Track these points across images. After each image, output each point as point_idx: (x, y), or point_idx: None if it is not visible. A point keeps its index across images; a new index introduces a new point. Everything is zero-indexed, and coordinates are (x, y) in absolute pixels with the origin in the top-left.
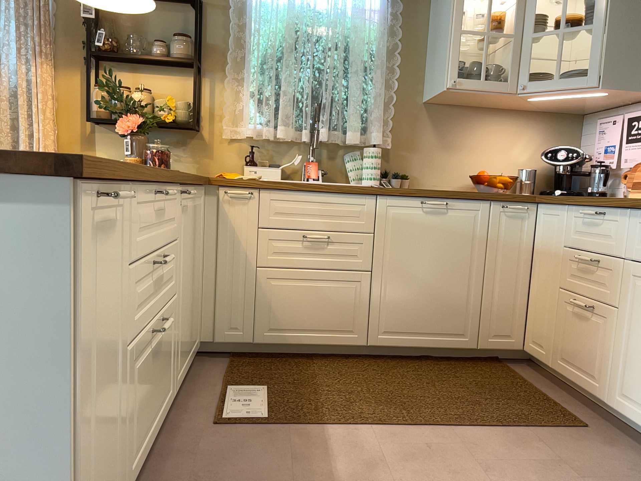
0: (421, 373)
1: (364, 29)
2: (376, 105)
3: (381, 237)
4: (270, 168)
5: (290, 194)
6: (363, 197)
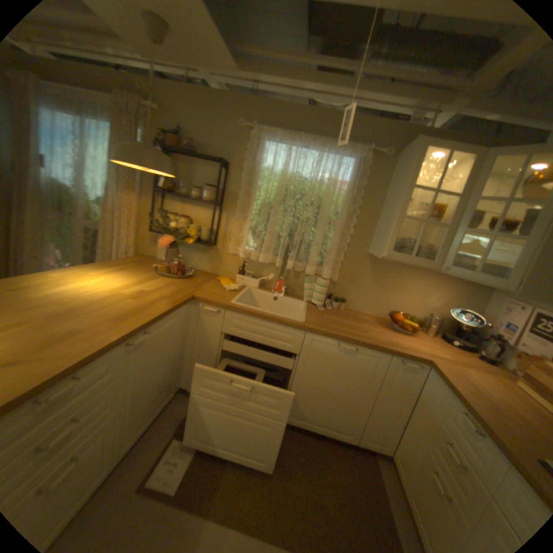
0: (311, 456)
1: (334, 195)
2: (331, 251)
3: (303, 359)
4: (252, 279)
5: (245, 317)
6: (295, 331)
